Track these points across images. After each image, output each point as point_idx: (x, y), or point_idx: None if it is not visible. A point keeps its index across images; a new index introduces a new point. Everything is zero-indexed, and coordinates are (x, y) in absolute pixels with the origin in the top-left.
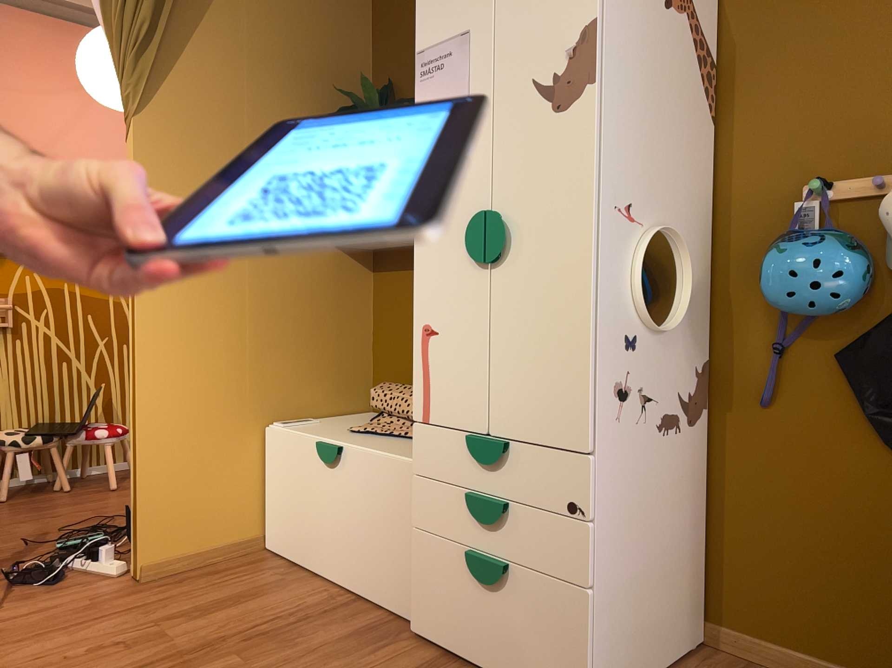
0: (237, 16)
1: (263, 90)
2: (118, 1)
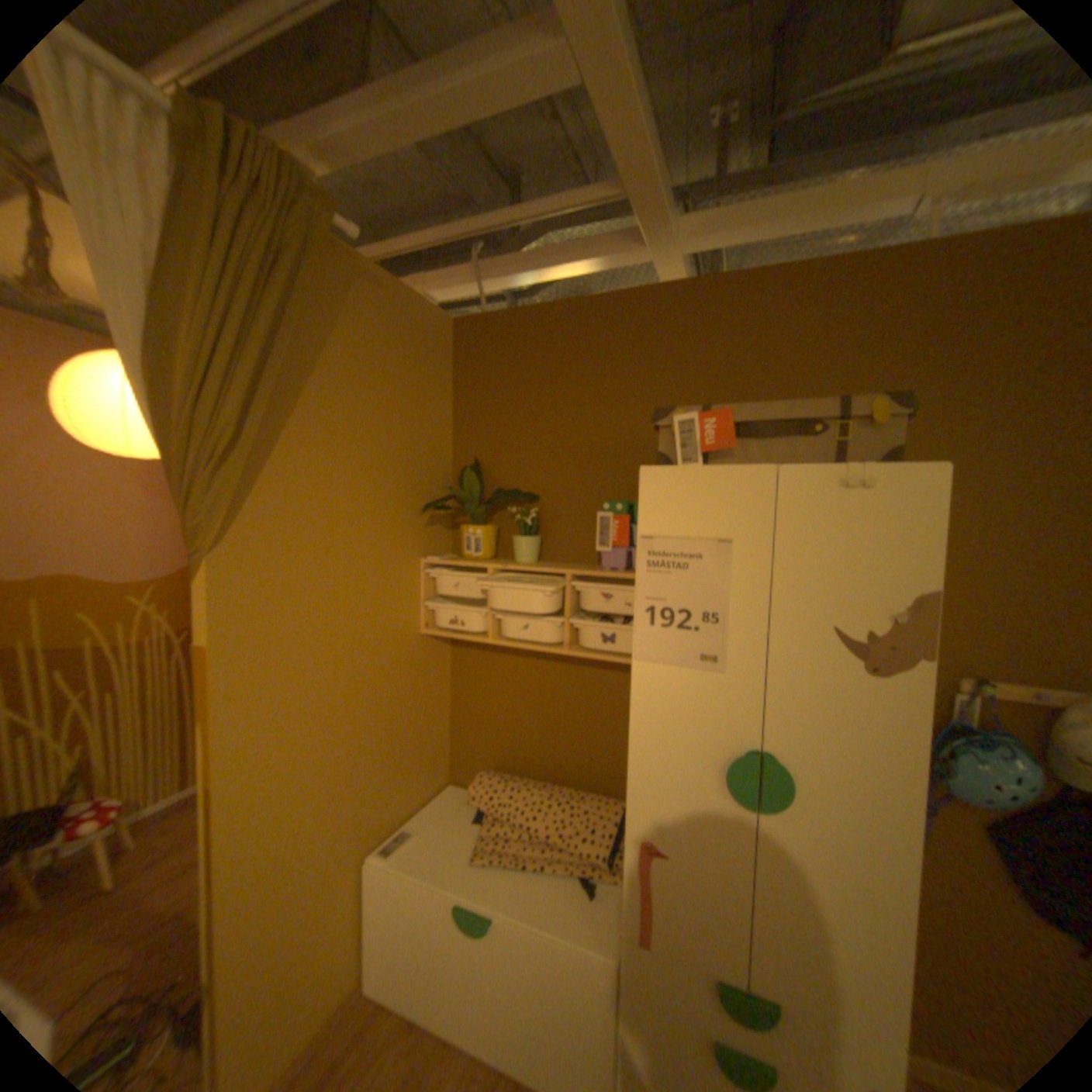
0: (330, 398)
1: (357, 483)
2: (179, 396)
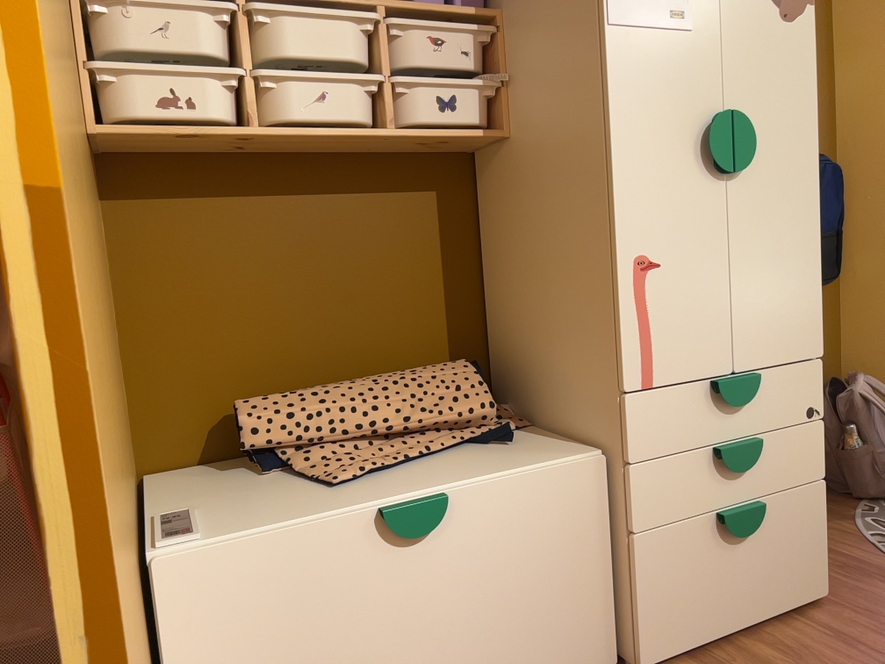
0: None
1: None
2: None
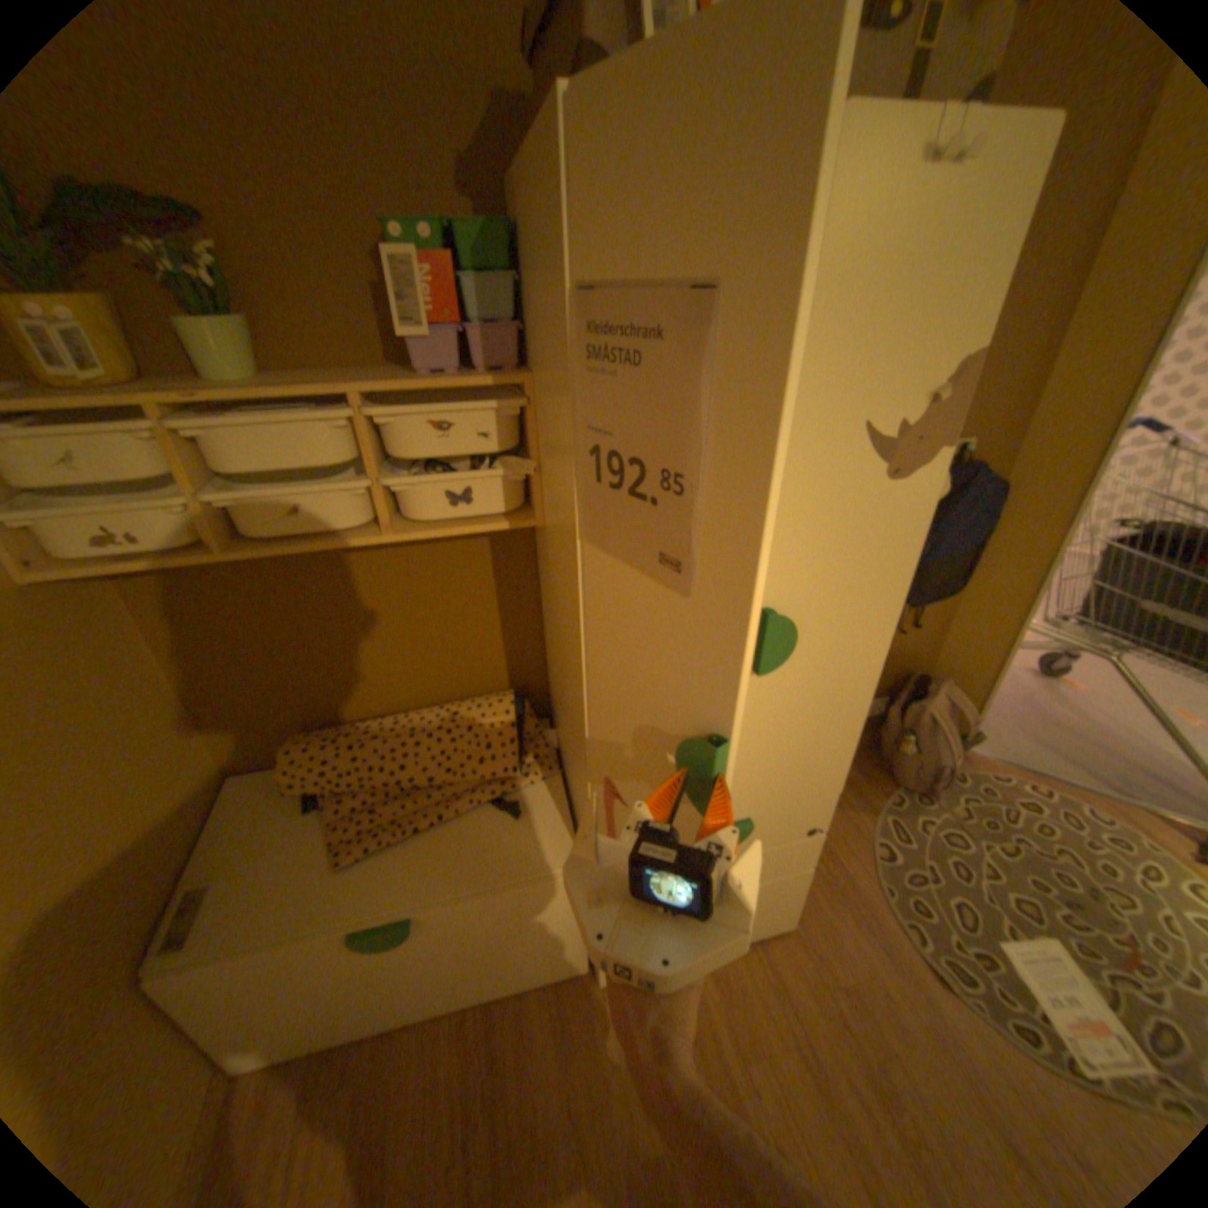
0: None
1: None
2: None
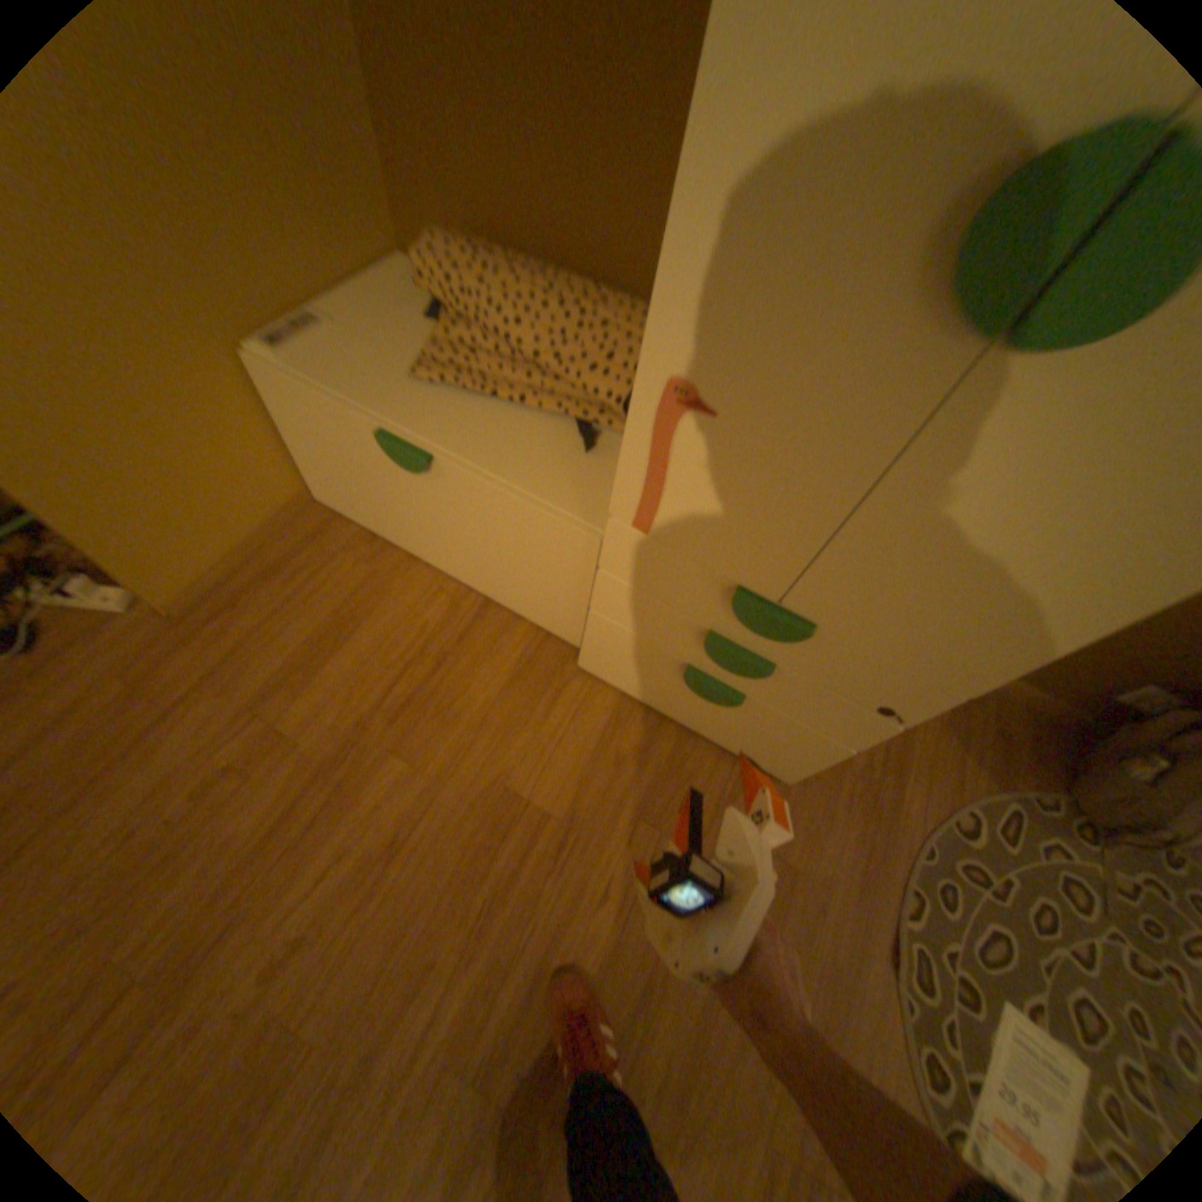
0: None
1: None
2: None
